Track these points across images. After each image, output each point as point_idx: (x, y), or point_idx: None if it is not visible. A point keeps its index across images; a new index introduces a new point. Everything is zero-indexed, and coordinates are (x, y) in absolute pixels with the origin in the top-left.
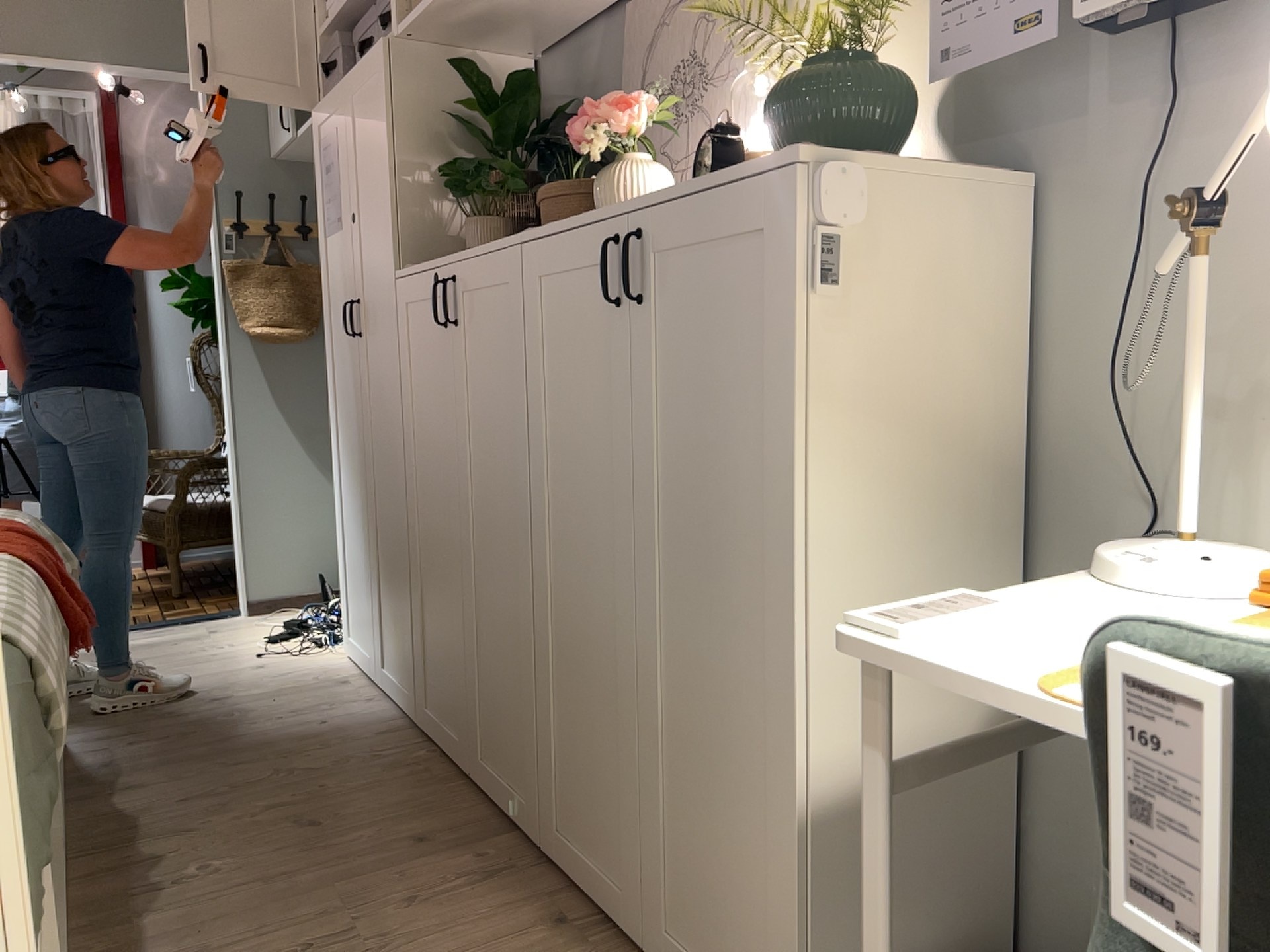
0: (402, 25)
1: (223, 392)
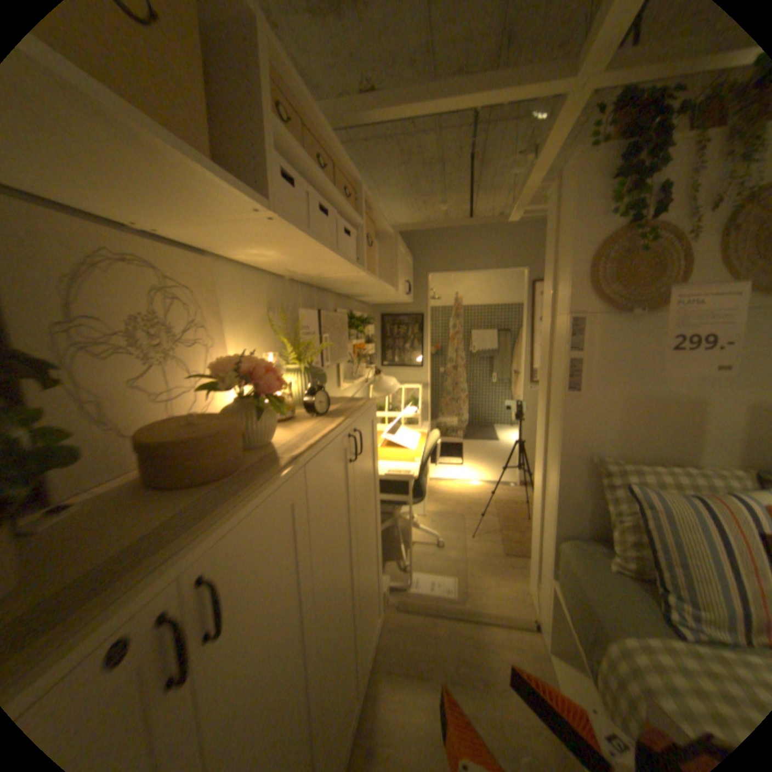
0: None
1: None
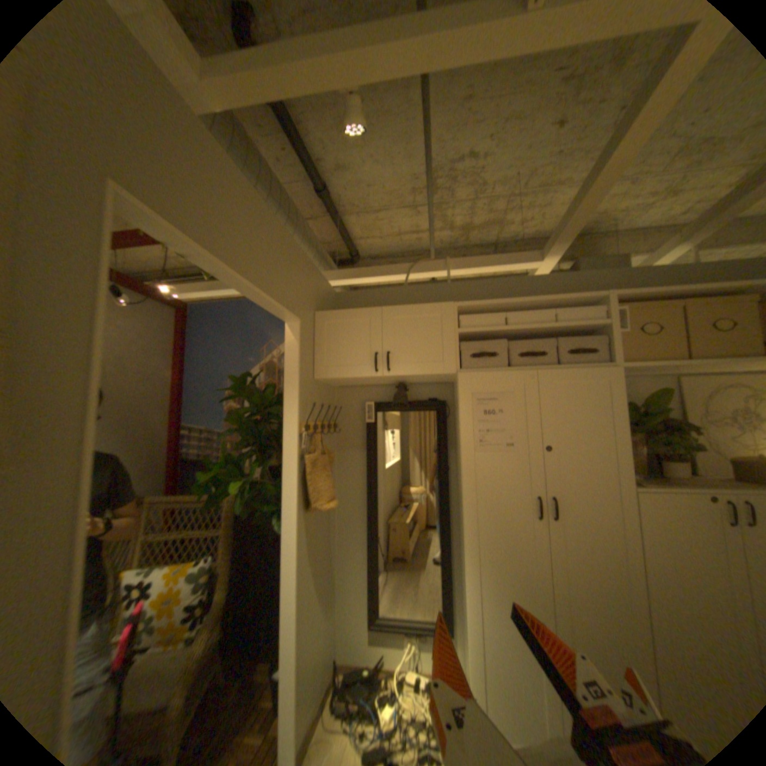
0: (632, 366)
1: (283, 565)
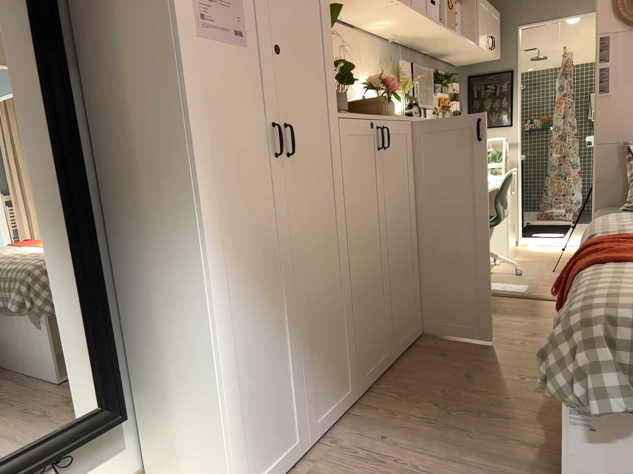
0: None
1: None
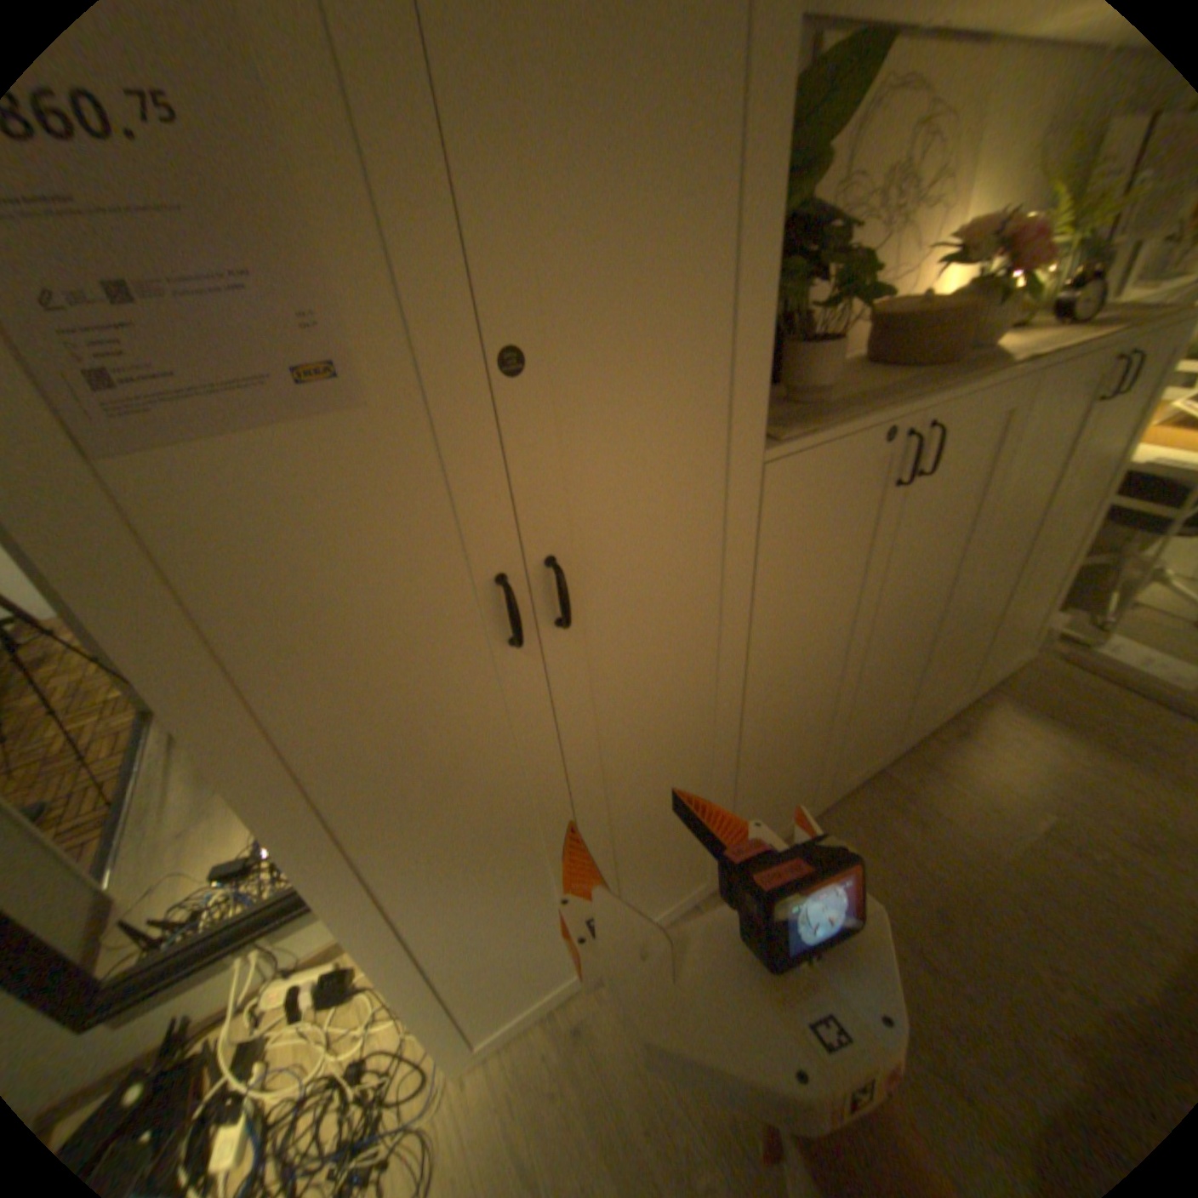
0: None
1: None
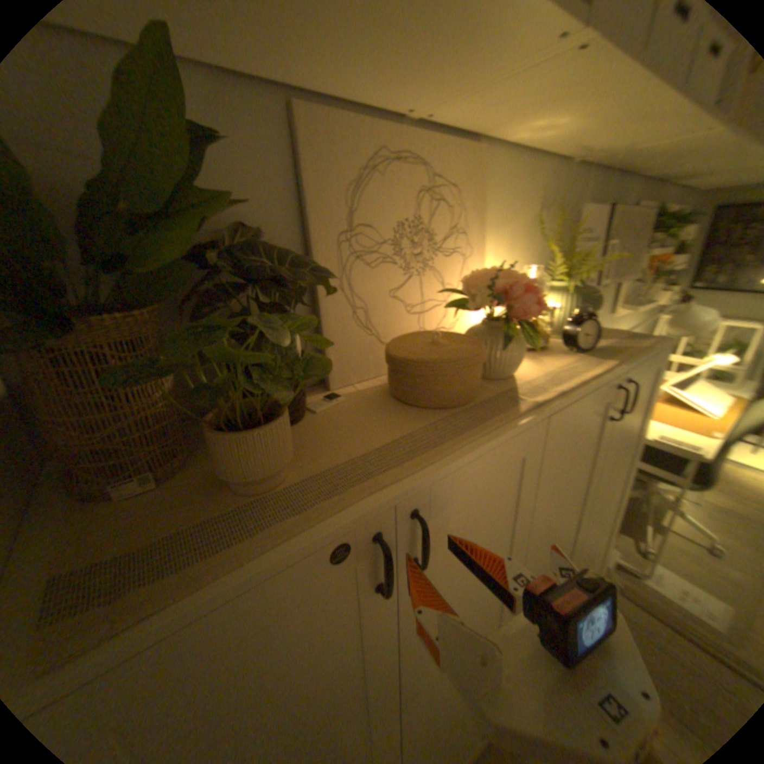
0: None
1: None
